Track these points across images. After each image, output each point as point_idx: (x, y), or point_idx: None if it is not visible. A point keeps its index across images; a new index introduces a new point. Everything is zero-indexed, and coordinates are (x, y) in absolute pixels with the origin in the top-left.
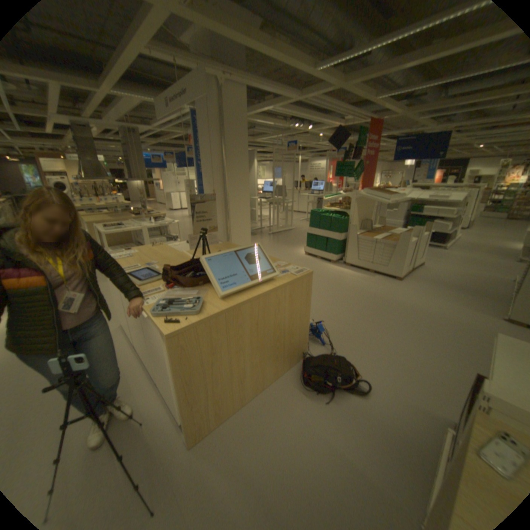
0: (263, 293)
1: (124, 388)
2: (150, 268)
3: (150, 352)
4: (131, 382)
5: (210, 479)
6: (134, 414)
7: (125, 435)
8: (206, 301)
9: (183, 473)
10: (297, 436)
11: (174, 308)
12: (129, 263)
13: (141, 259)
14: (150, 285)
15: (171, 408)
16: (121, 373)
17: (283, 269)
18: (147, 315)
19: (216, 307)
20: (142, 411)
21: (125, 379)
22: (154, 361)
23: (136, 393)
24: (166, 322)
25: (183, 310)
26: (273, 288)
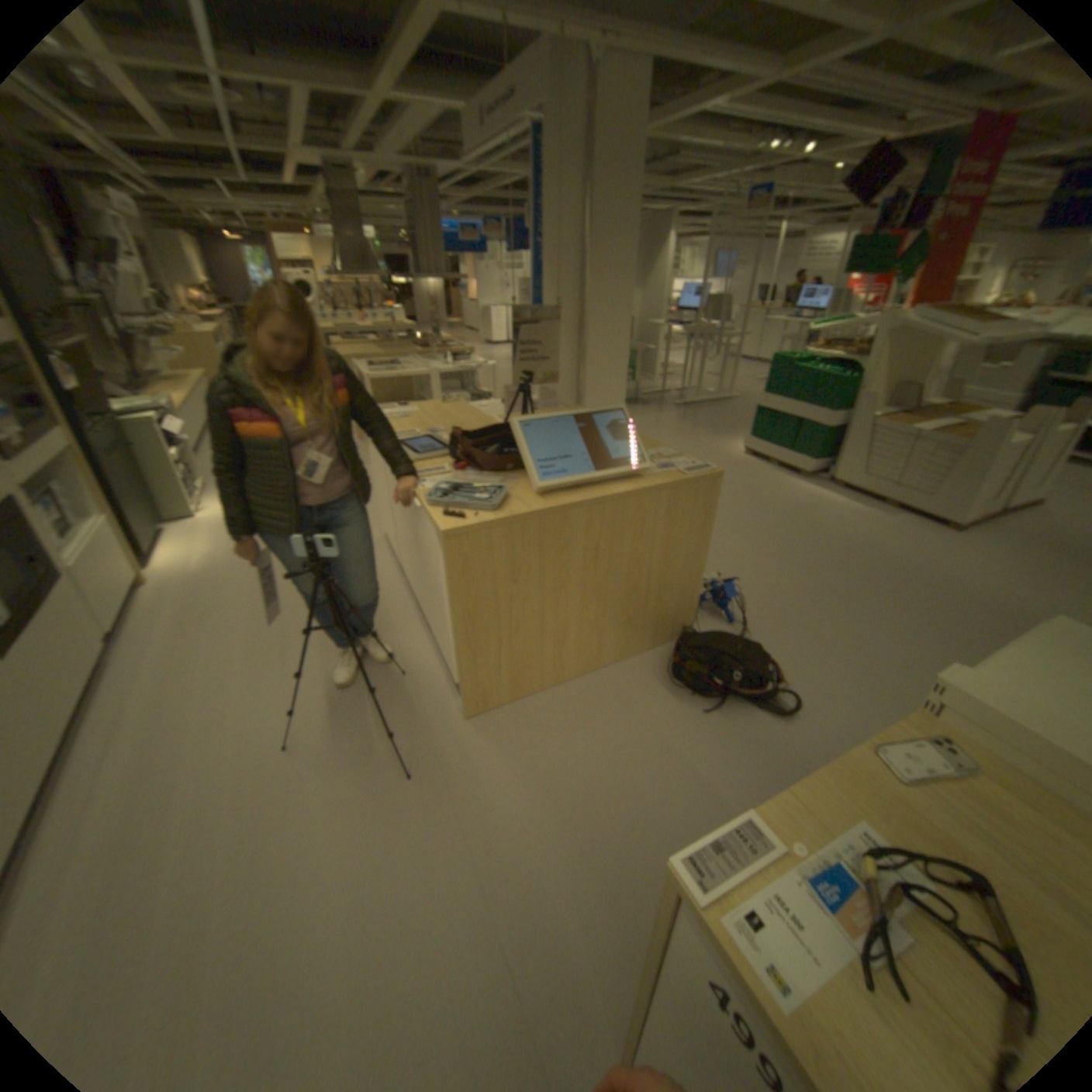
0: (616, 497)
1: (387, 624)
2: (437, 439)
3: (425, 568)
4: (397, 618)
5: (494, 763)
6: (398, 660)
7: (383, 683)
8: (515, 498)
9: (456, 746)
10: (640, 745)
11: (464, 501)
12: (405, 429)
13: (424, 424)
14: (432, 464)
15: (449, 656)
16: (383, 604)
17: (668, 464)
18: (423, 505)
19: (530, 507)
20: (409, 659)
21: (390, 614)
22: (429, 583)
23: (403, 634)
24: (449, 517)
25: (476, 505)
26: (636, 492)
